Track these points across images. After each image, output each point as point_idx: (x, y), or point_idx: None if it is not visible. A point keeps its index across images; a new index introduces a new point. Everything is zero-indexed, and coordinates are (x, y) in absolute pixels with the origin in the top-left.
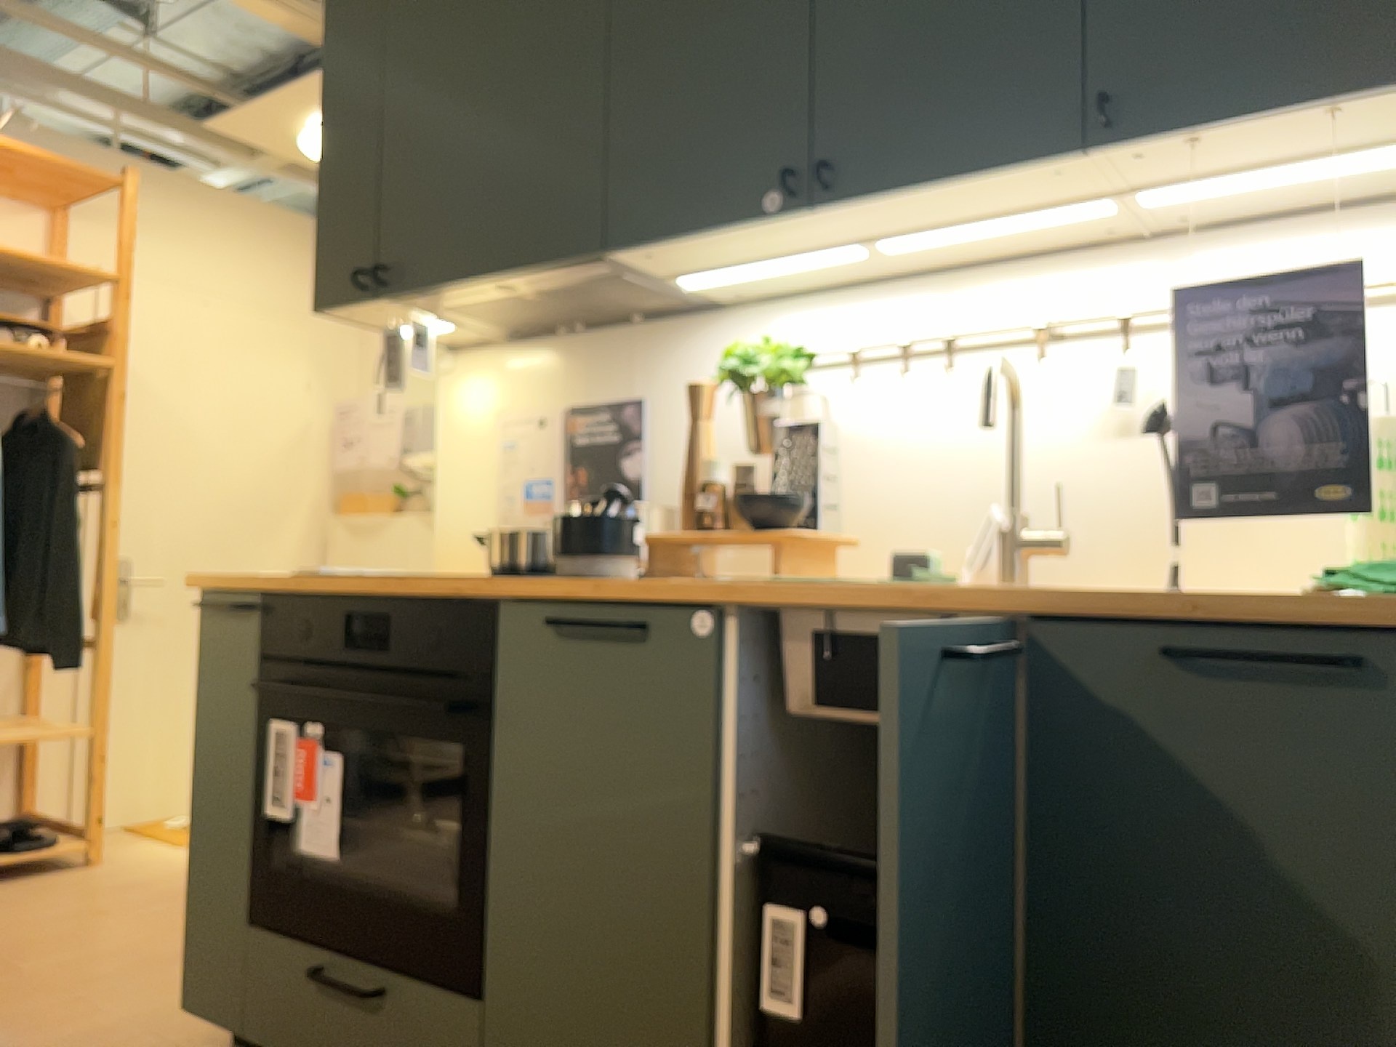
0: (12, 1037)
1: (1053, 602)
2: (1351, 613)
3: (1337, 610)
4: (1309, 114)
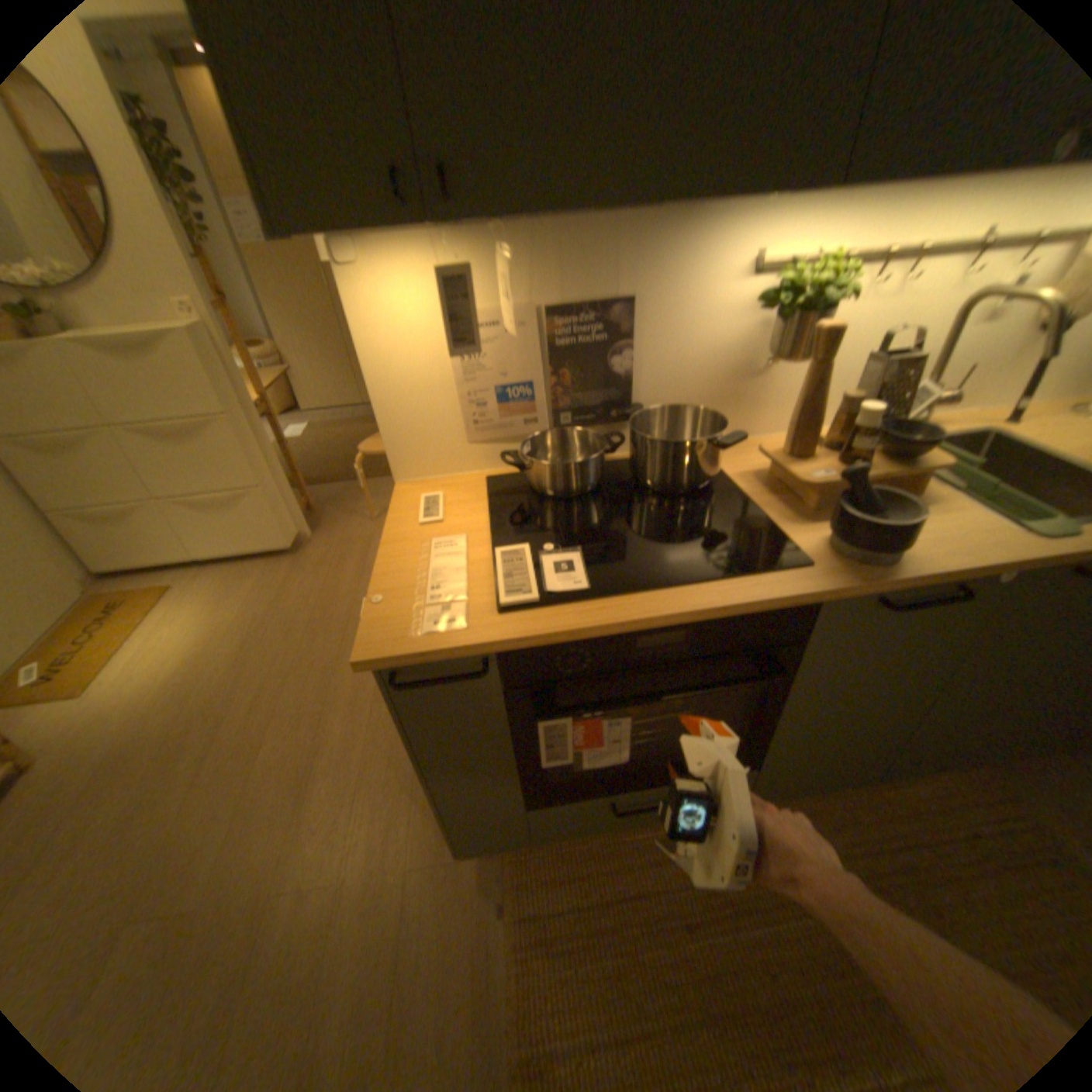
0: (313, 957)
1: None
2: None
3: None
4: None
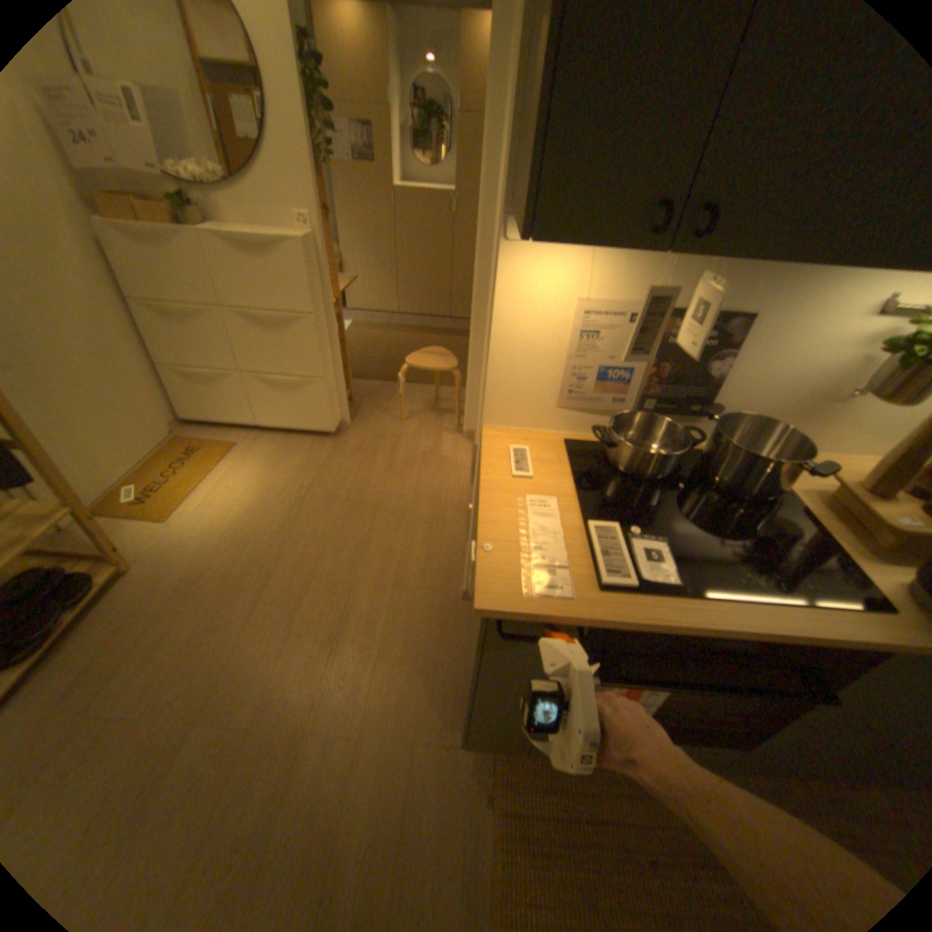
0: (336, 797)
1: None
2: None
3: None
4: None
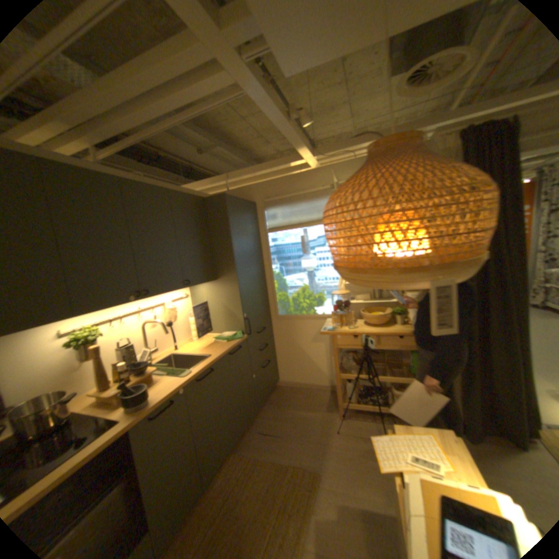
0: None
1: (223, 355)
2: (236, 343)
3: (239, 343)
4: (202, 284)
